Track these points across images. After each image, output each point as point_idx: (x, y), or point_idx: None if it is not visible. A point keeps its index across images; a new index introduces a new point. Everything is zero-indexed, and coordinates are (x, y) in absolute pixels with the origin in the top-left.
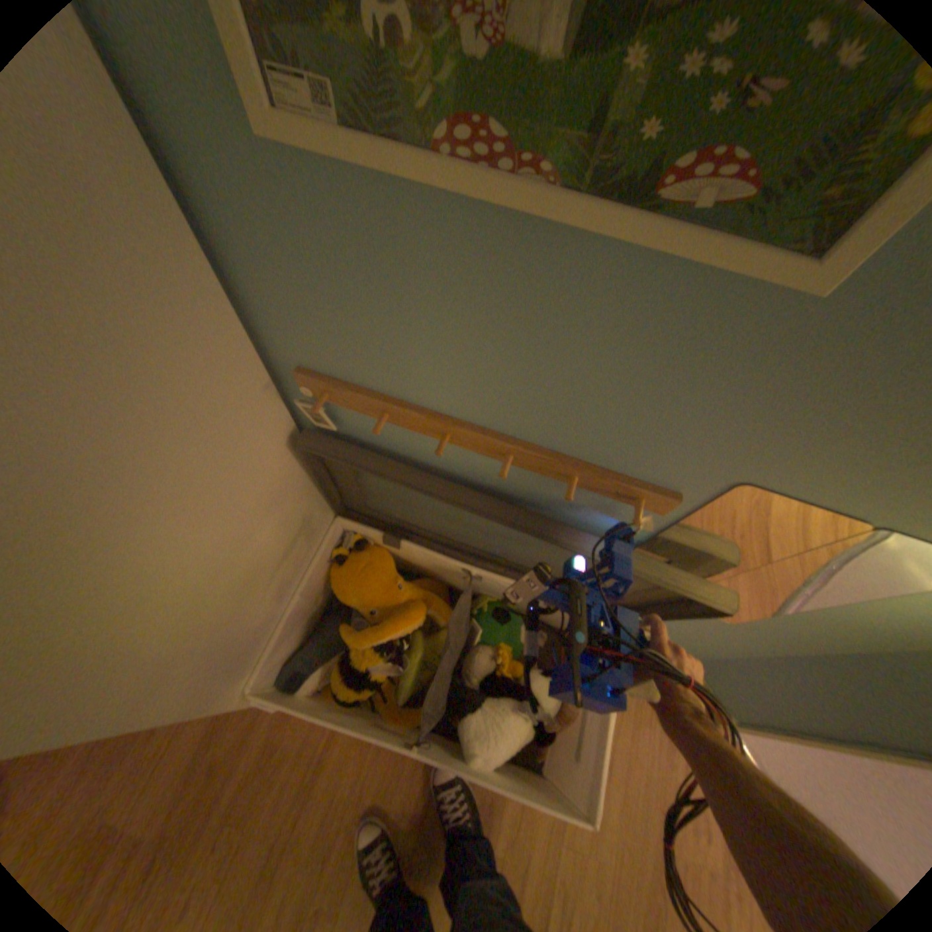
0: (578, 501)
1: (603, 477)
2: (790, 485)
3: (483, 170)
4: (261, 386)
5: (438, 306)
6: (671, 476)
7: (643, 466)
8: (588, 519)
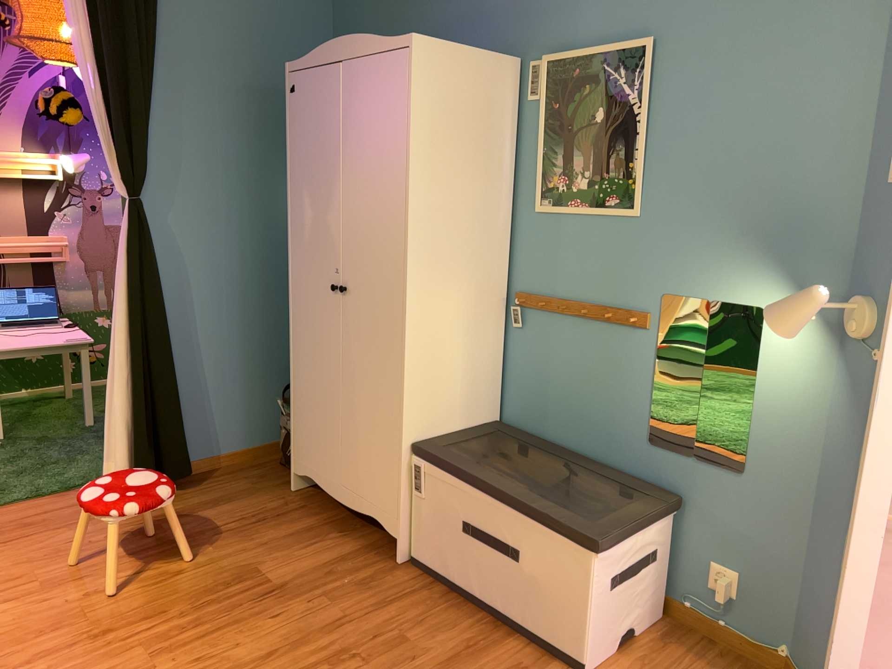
0: (617, 344)
1: (618, 312)
2: (671, 289)
3: (573, 209)
4: (502, 296)
5: (565, 248)
6: (640, 303)
7: (630, 301)
8: (624, 360)
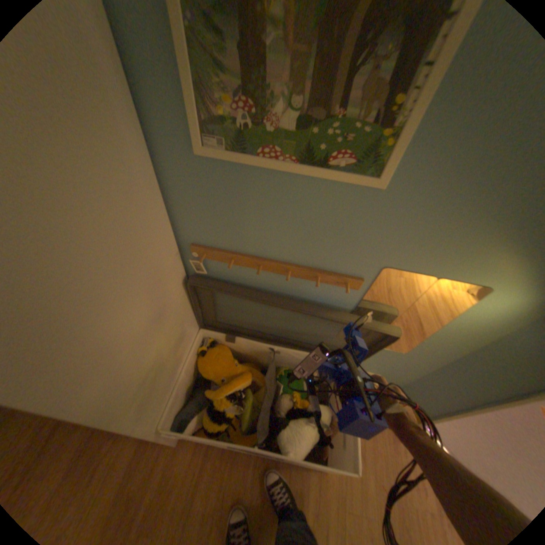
0: (321, 292)
1: (329, 275)
2: (400, 264)
3: (273, 161)
4: (175, 253)
5: (256, 208)
6: (356, 269)
7: (344, 267)
8: (327, 302)
